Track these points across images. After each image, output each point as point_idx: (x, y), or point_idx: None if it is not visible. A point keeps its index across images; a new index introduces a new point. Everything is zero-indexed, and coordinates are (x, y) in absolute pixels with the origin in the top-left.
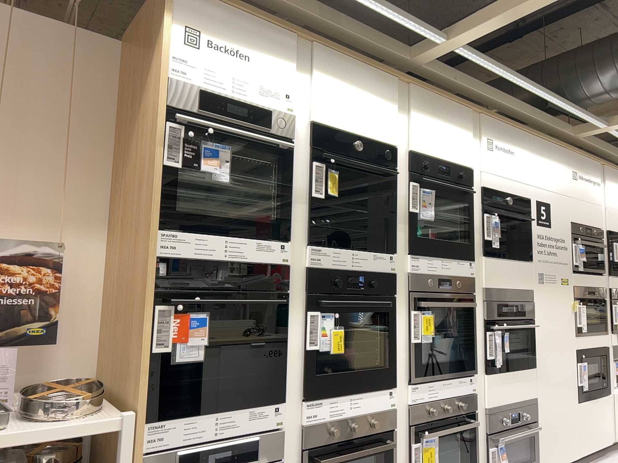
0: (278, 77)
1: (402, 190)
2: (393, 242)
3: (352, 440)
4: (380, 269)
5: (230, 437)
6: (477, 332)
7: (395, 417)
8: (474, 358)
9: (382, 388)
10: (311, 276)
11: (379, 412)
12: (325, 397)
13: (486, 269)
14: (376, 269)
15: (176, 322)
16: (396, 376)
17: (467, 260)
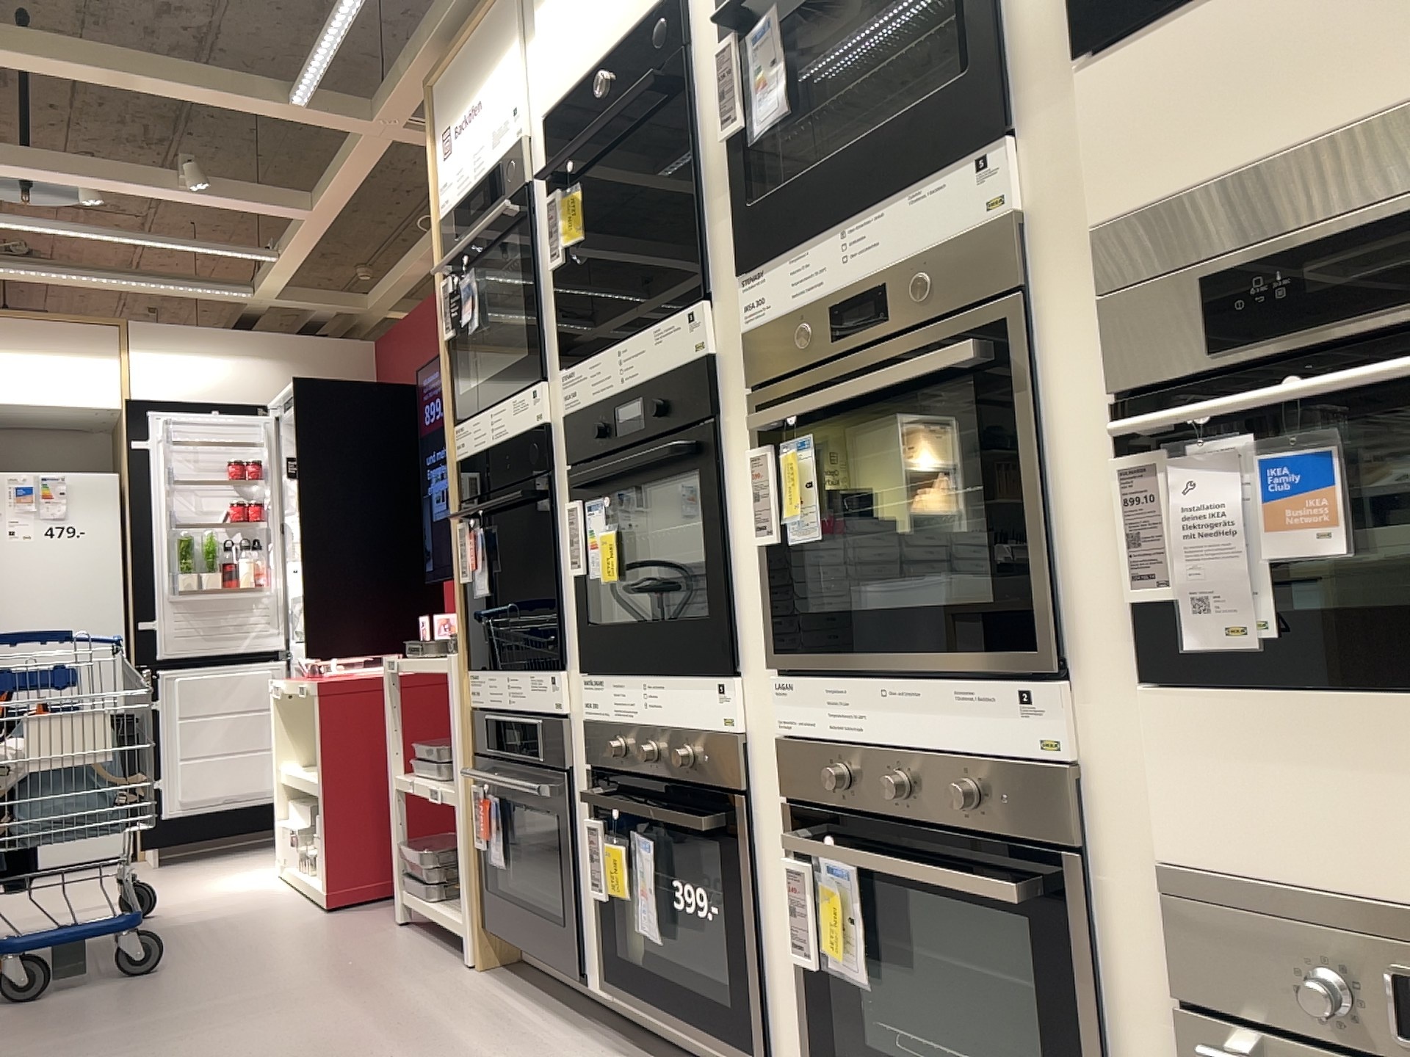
0: (502, 92)
1: (710, 94)
2: (701, 264)
3: (659, 782)
4: (669, 360)
5: (518, 712)
6: (1078, 471)
7: (735, 759)
8: (1038, 597)
9: (702, 674)
10: (567, 429)
11: (698, 733)
12: (605, 673)
13: (1088, 124)
14: (660, 364)
15: (469, 543)
16: (745, 645)
17: (962, 155)
